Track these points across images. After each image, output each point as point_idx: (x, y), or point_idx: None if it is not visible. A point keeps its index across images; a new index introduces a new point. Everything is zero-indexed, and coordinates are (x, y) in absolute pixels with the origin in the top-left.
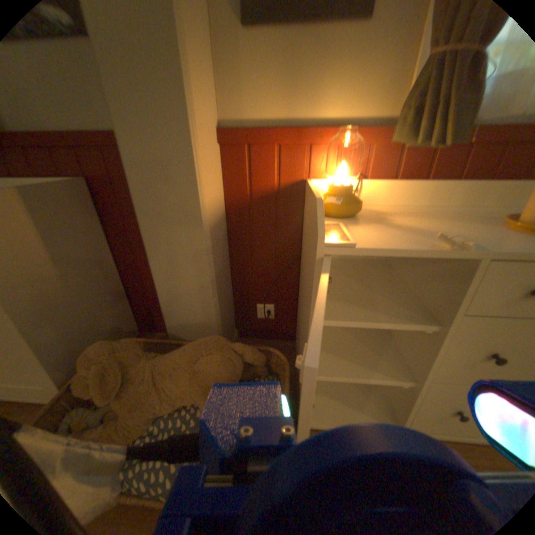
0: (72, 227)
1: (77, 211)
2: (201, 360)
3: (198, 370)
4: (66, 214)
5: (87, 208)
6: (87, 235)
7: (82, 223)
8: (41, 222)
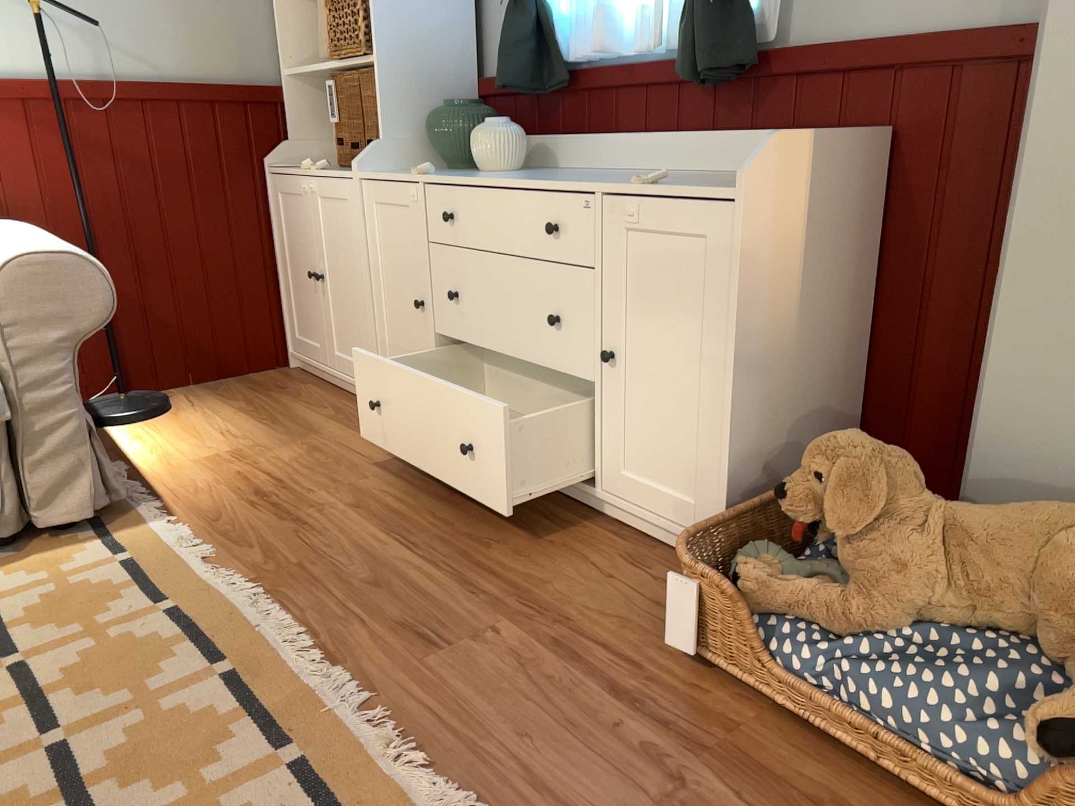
0: (837, 218)
1: (853, 190)
2: (1069, 530)
3: (1056, 548)
4: (839, 192)
5: (866, 189)
6: (848, 242)
7: (850, 217)
8: (809, 195)
